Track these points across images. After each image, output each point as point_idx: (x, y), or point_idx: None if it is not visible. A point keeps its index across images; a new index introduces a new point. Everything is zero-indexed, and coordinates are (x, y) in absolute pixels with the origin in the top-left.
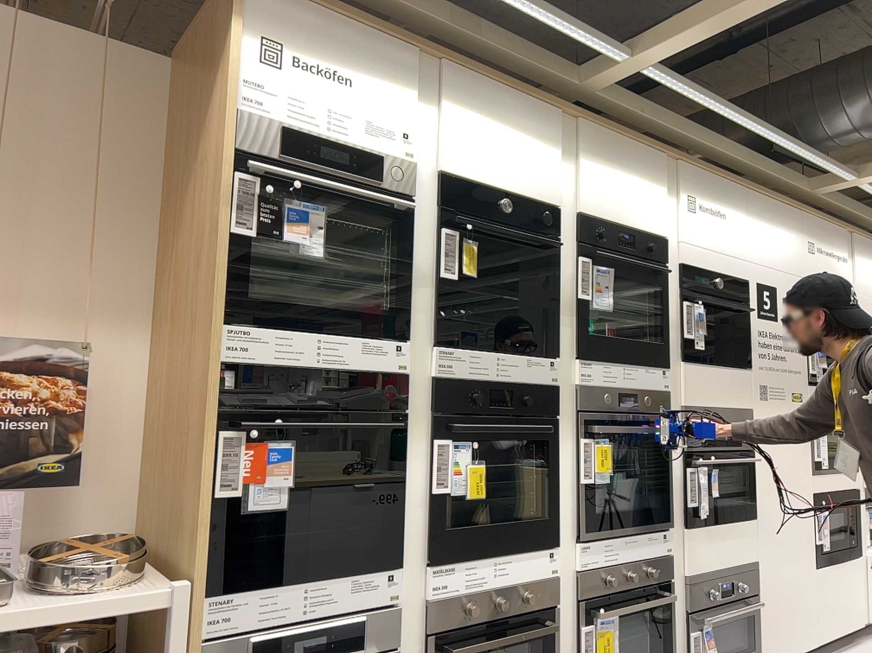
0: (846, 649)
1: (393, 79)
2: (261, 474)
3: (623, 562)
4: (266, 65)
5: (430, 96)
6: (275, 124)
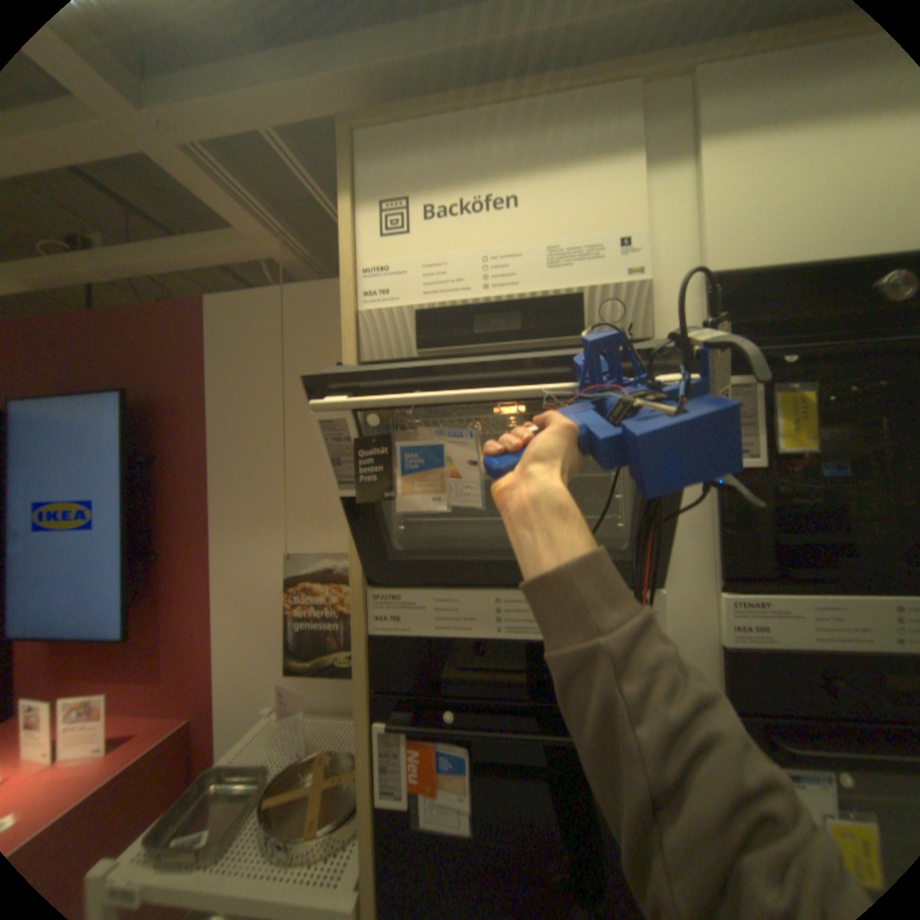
0: None
1: (589, 152)
2: (429, 787)
3: None
4: (382, 232)
5: (672, 145)
6: (400, 309)
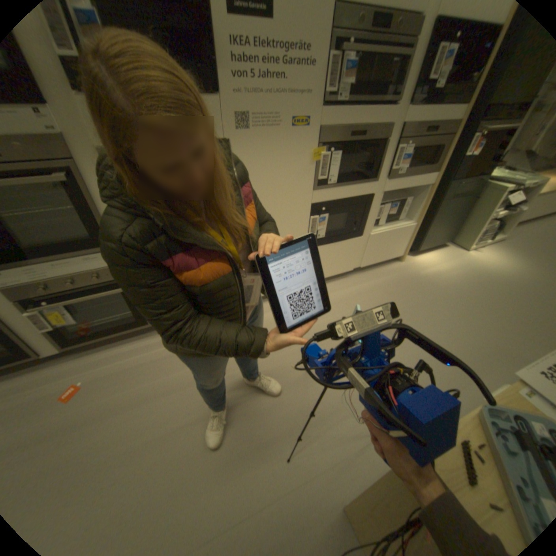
0: (331, 281)
1: None
2: None
3: (57, 277)
4: None
5: None
6: None
